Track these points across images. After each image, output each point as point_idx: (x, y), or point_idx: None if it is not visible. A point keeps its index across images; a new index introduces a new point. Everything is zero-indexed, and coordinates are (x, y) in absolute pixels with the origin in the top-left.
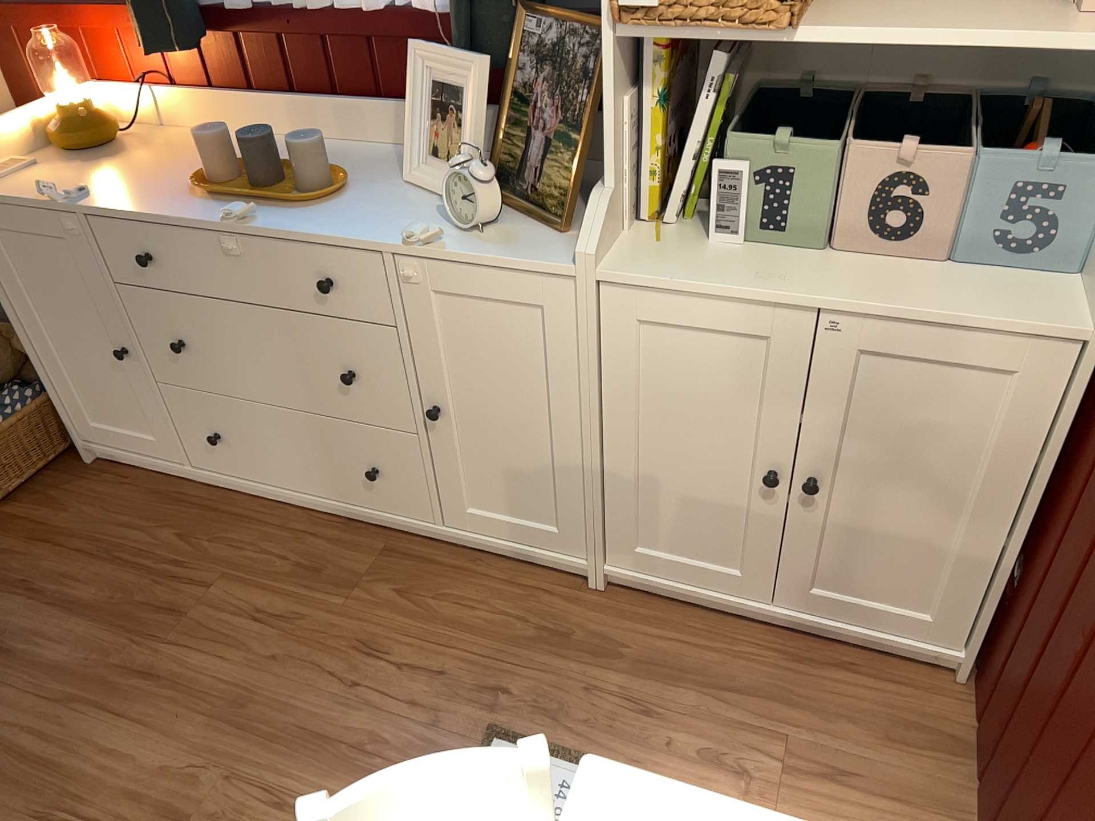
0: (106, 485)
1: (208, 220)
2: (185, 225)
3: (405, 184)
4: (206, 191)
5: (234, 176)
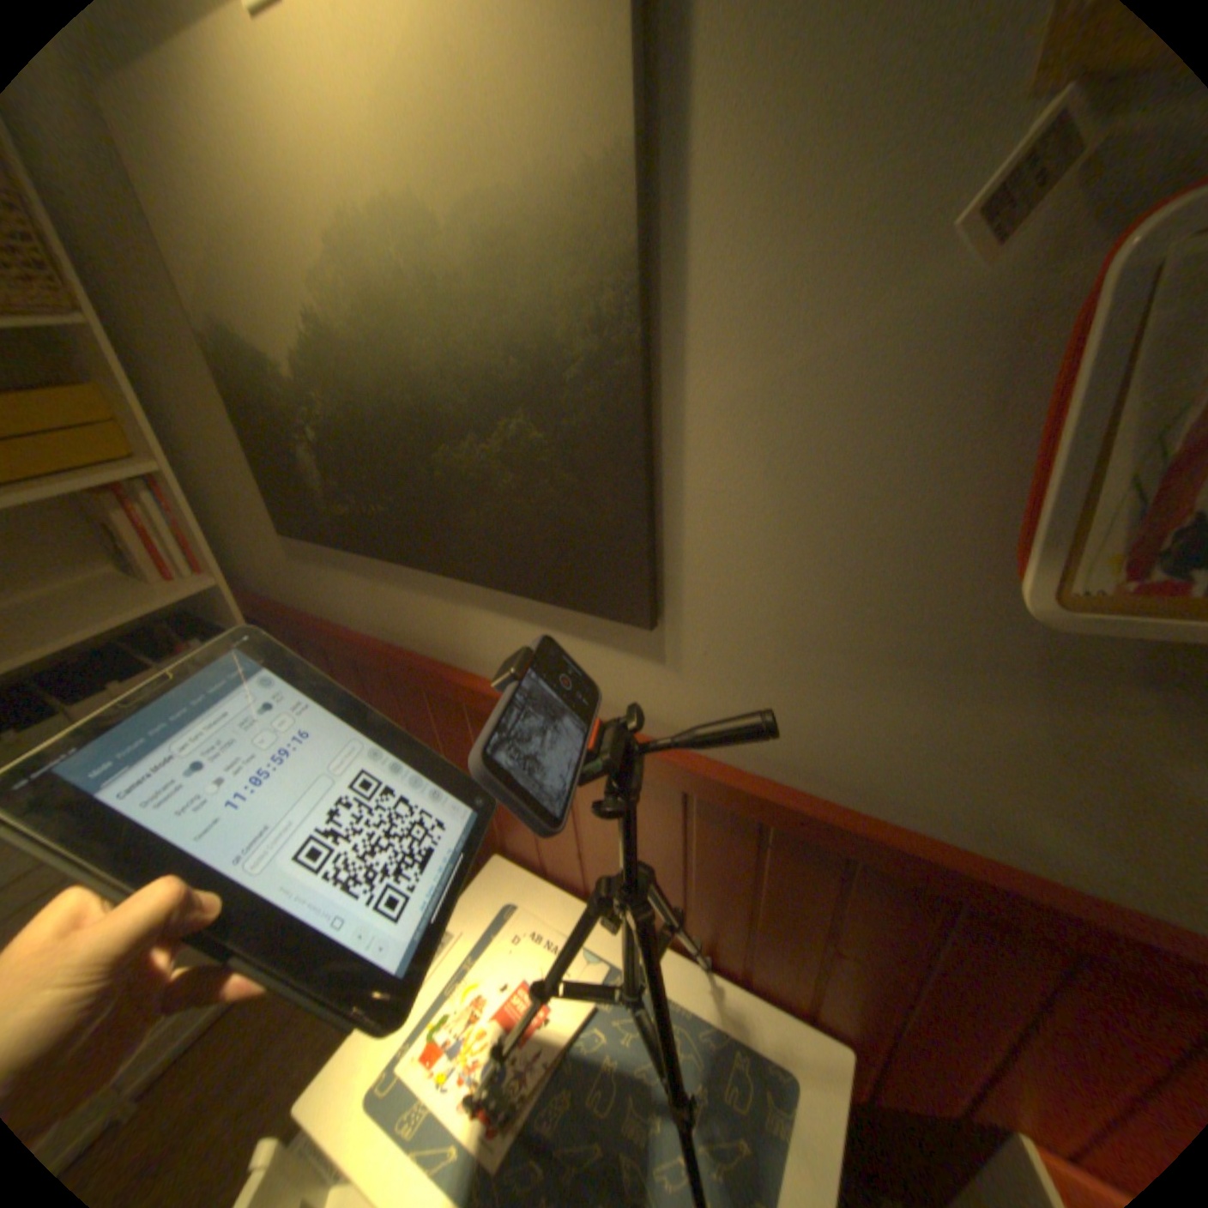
0: None
1: None
2: None
3: None
4: None
5: None
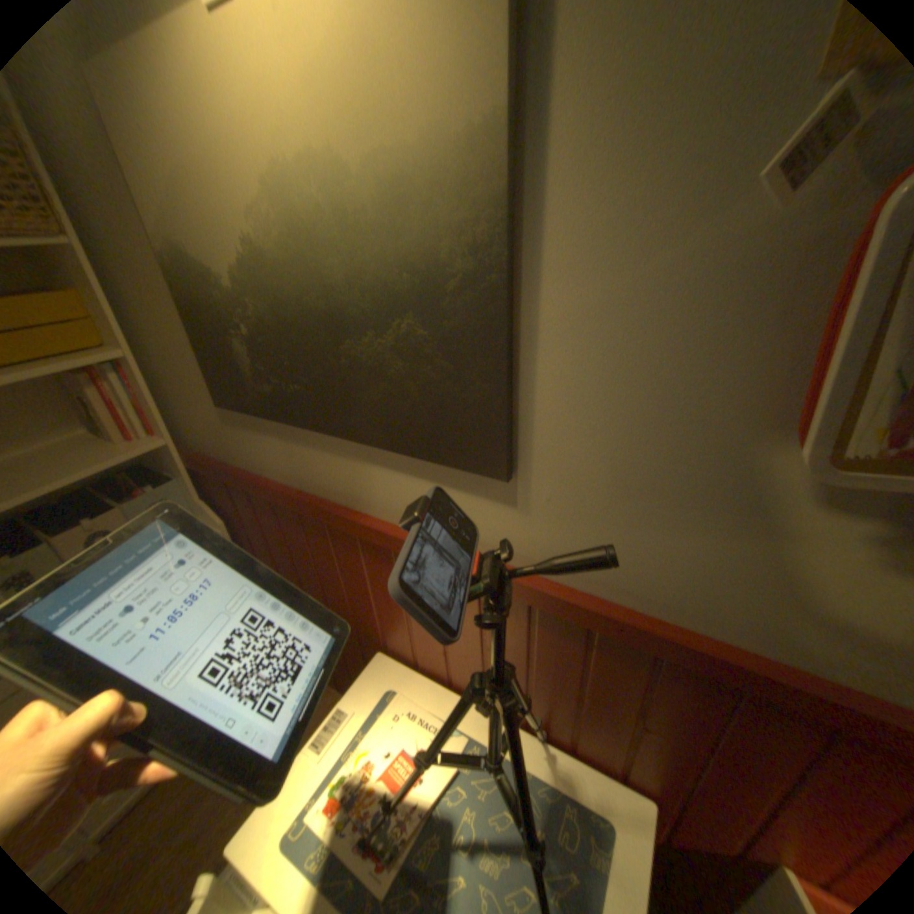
0: None
1: None
2: None
3: None
4: None
5: None
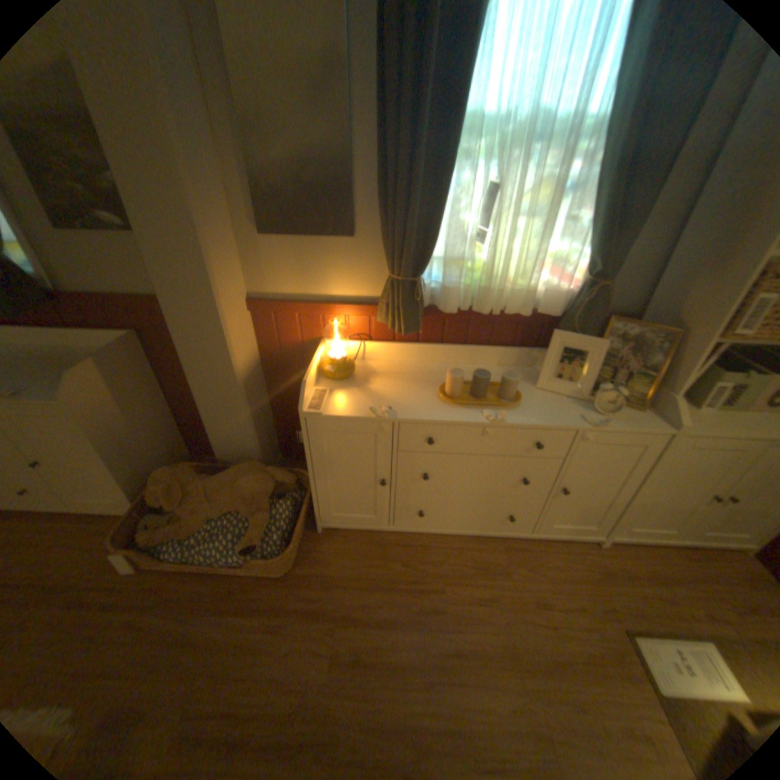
0: (339, 545)
1: (475, 421)
2: (462, 424)
3: (537, 390)
4: (460, 404)
5: (462, 393)
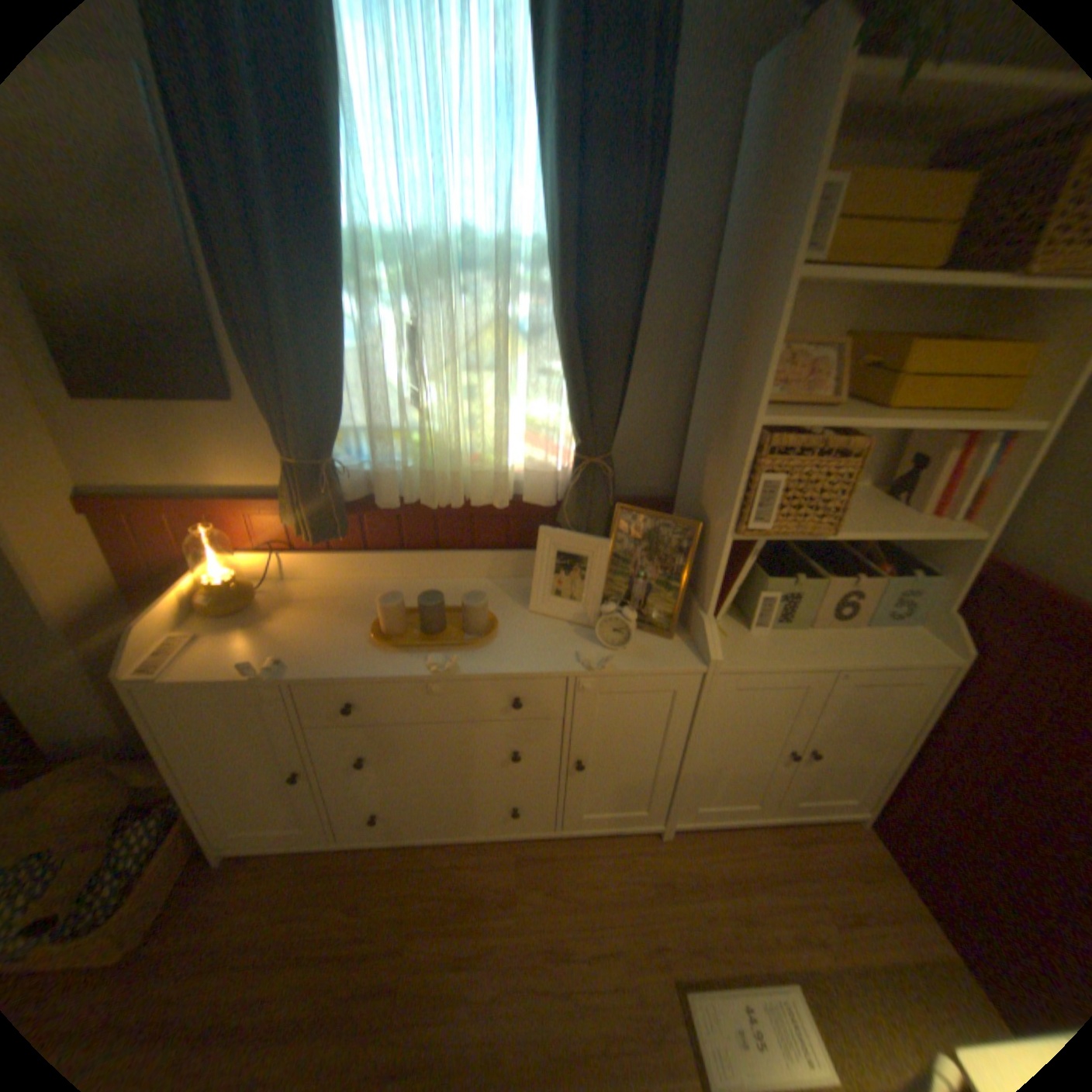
0: (245, 884)
1: (413, 673)
2: (392, 680)
3: (531, 614)
4: (396, 646)
5: (407, 628)
